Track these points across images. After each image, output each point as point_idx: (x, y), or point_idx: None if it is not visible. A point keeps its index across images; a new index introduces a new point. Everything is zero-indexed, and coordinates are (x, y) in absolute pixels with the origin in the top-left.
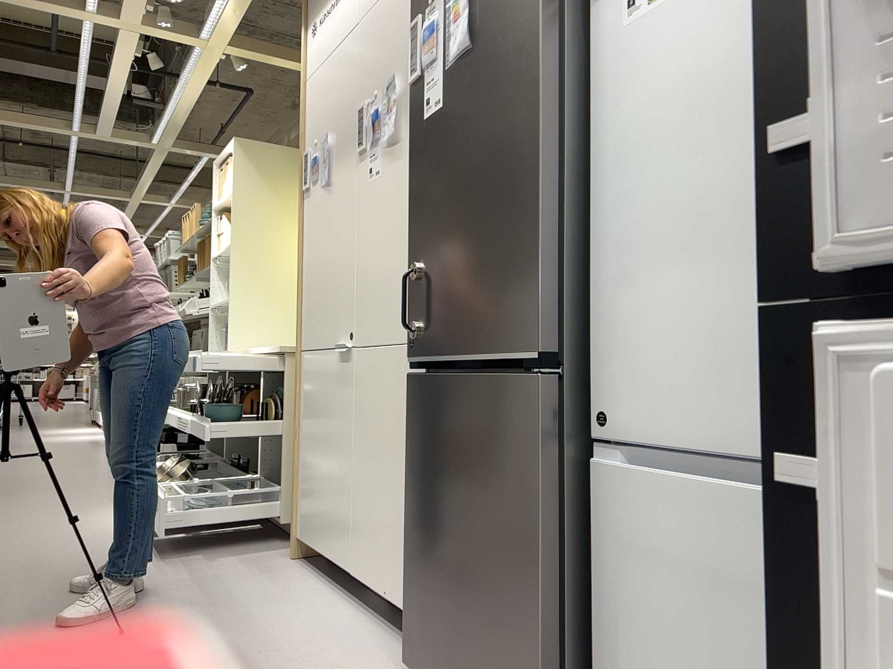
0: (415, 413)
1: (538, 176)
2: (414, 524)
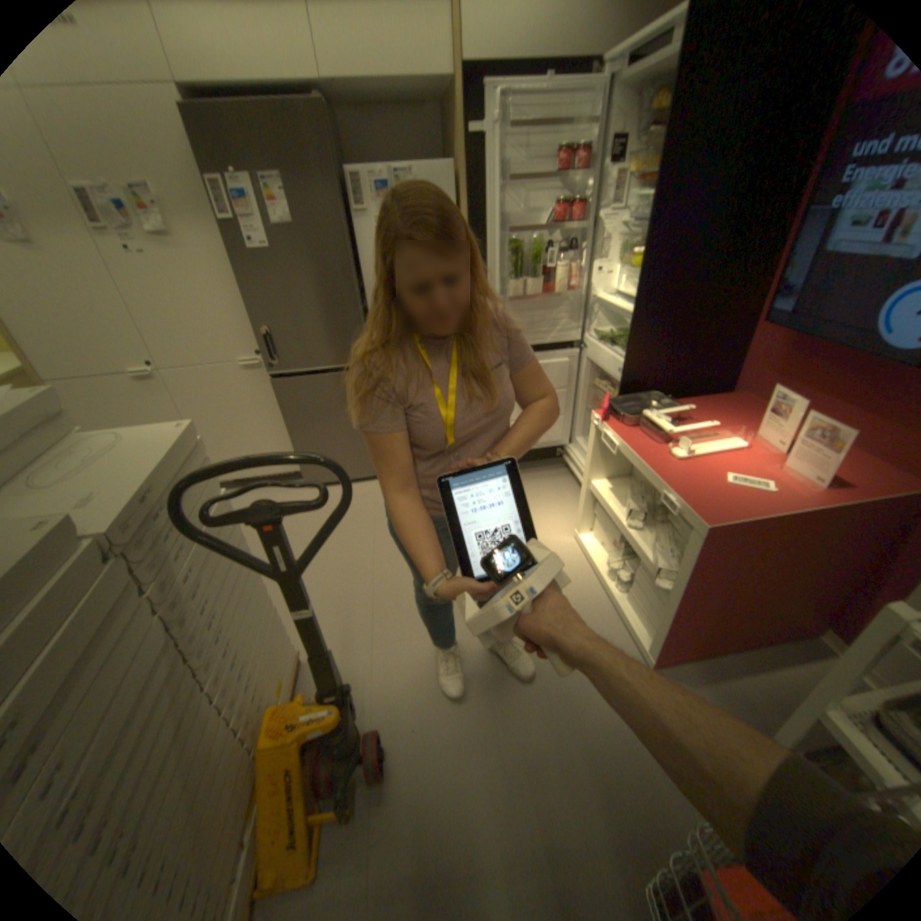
0: (286, 394)
1: (356, 298)
2: (299, 436)
